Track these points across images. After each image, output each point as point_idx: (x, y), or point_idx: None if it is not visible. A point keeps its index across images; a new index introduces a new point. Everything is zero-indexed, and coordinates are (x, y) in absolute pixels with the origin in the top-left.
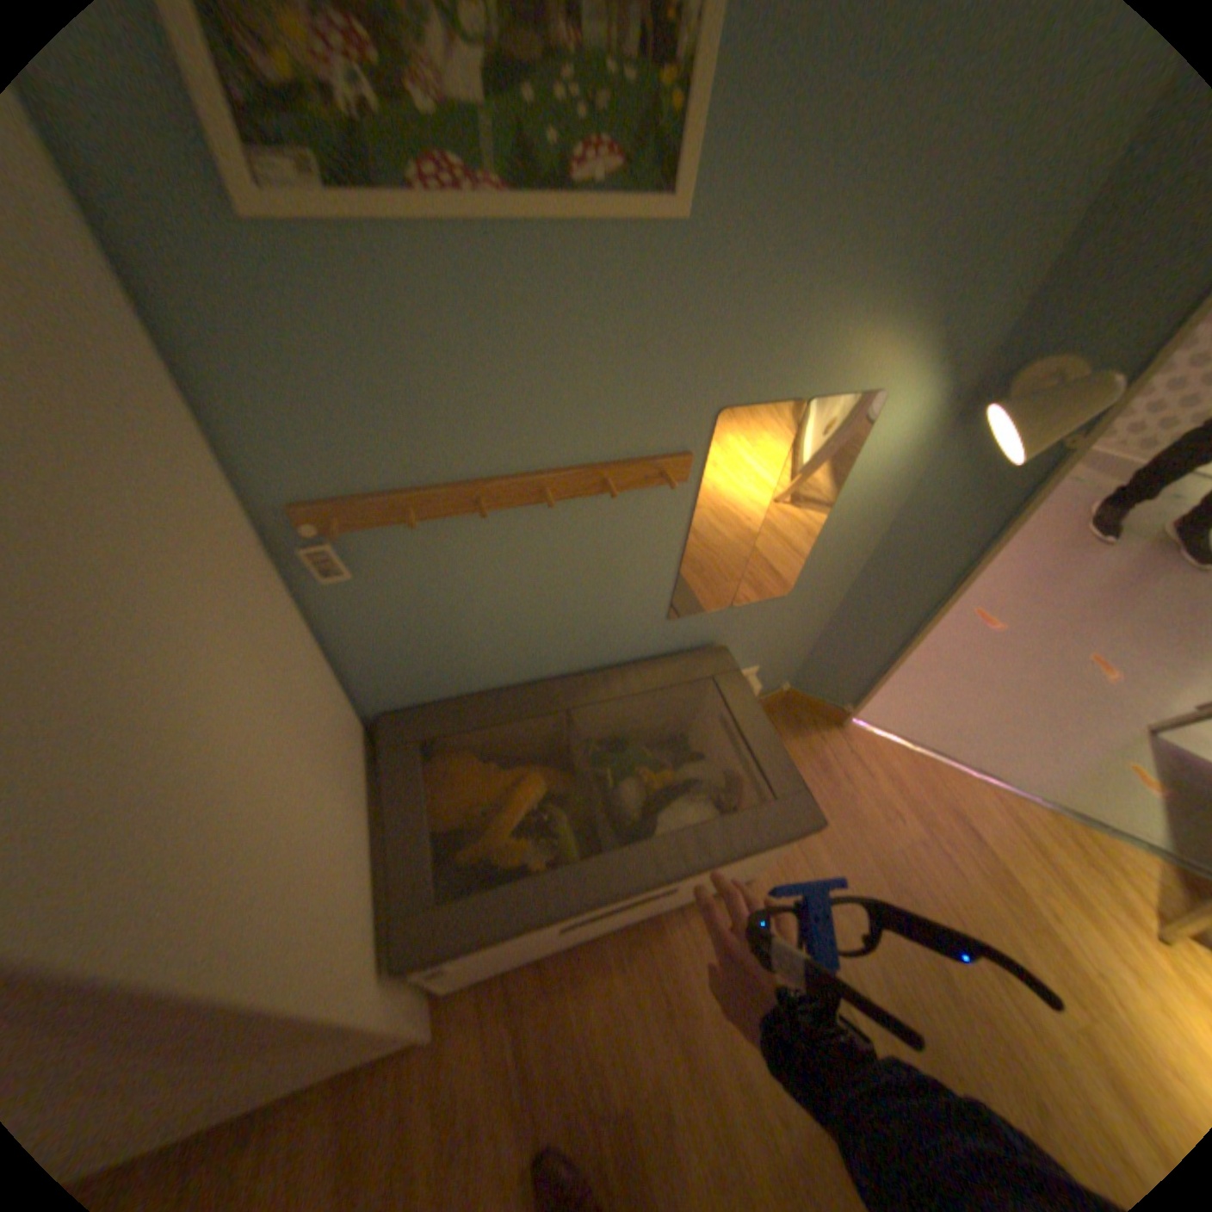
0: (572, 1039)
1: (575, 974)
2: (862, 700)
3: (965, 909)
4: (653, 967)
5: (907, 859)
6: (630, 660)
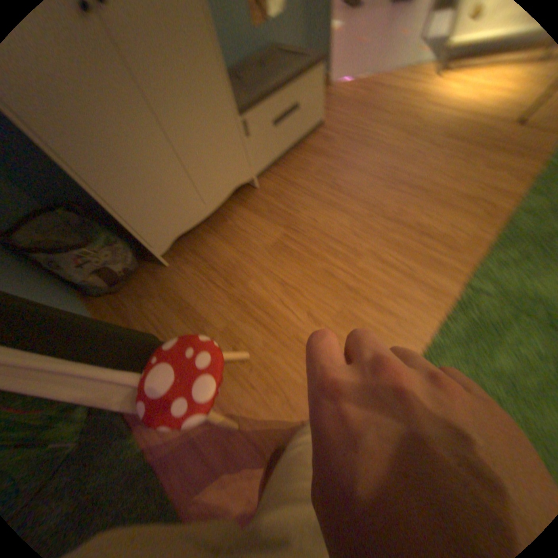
0: (291, 167)
1: (284, 159)
2: (330, 74)
3: (381, 96)
4: (304, 147)
5: (361, 96)
6: (247, 55)
